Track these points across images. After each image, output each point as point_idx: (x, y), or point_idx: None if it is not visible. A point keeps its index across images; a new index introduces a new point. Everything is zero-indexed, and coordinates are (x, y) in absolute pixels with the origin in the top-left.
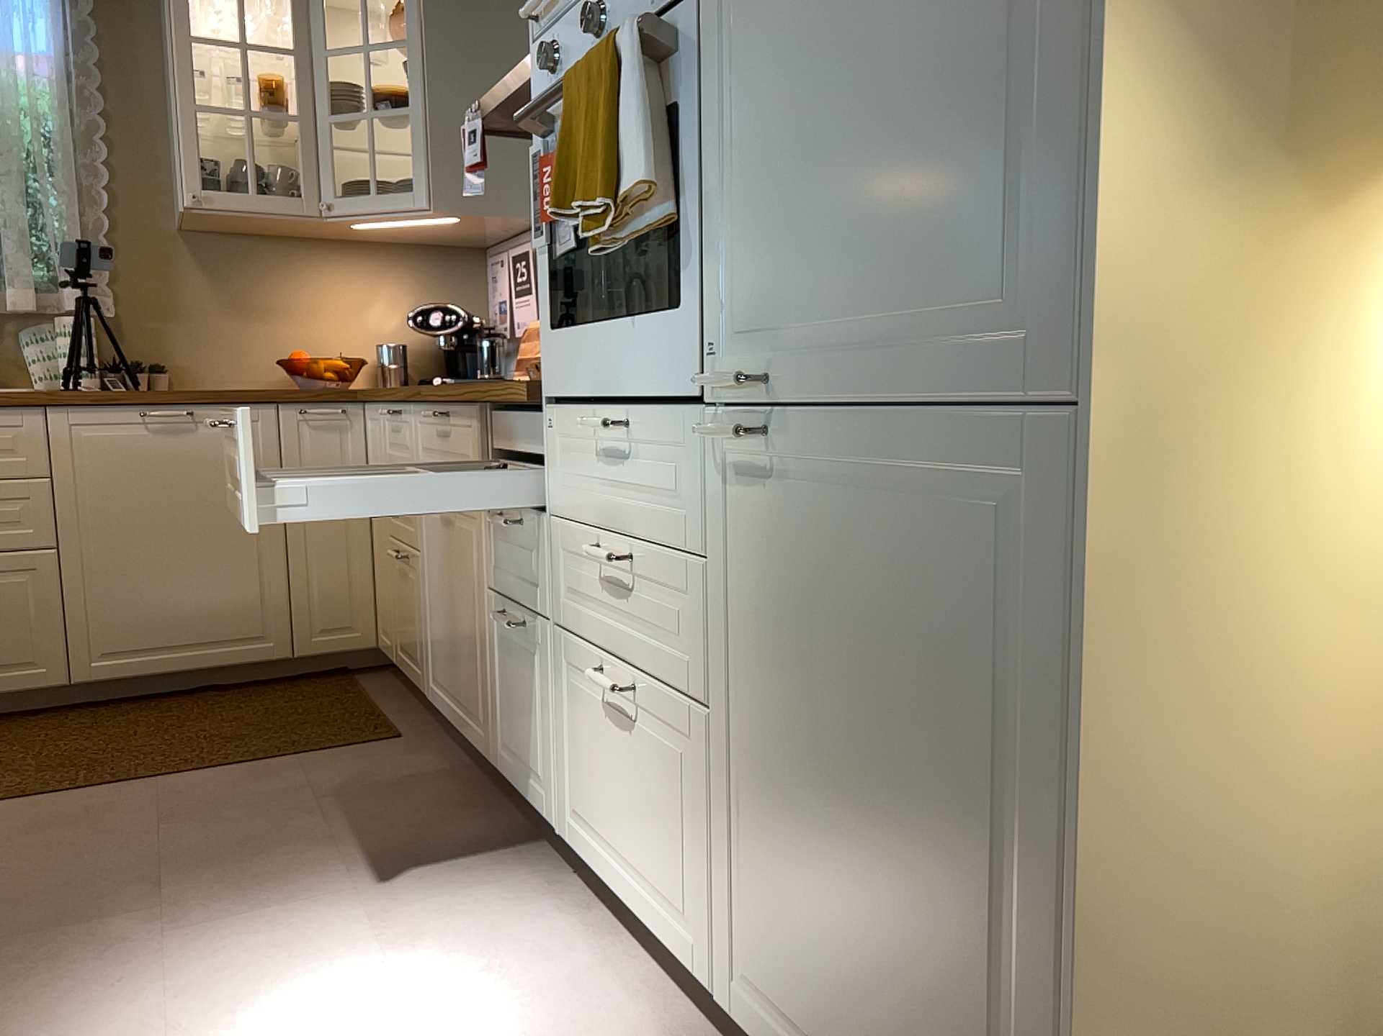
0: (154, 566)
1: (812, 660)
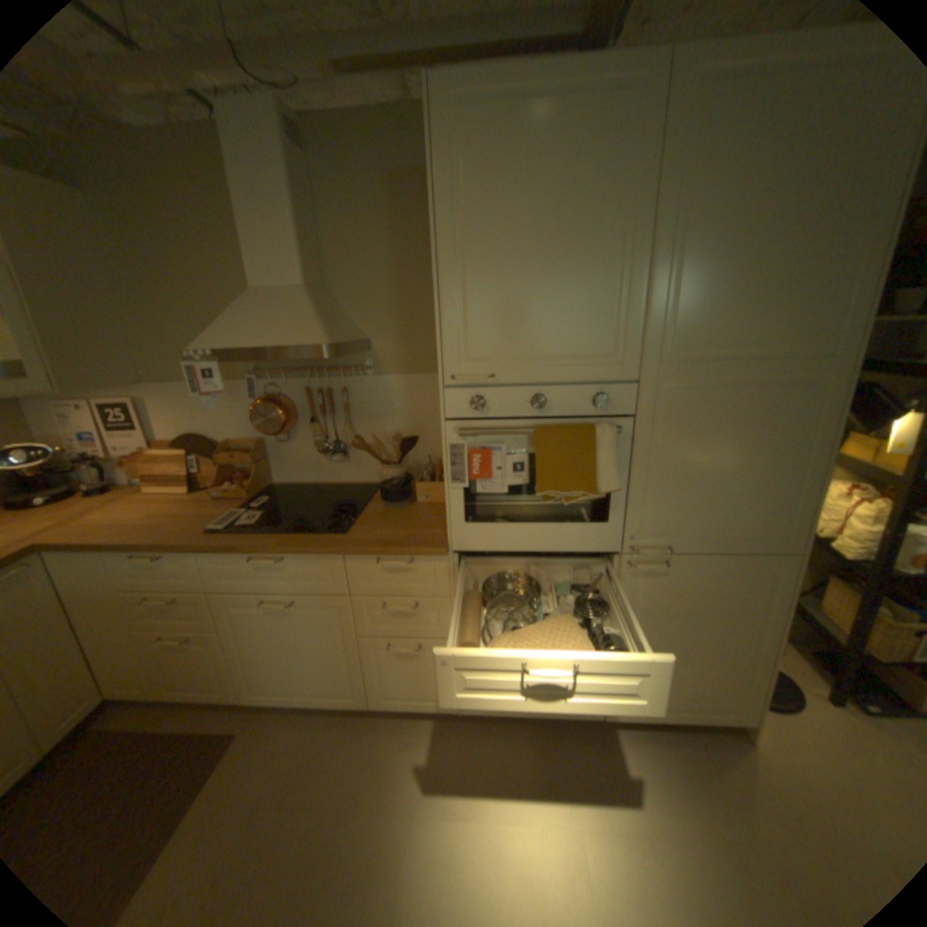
0: None
1: (676, 618)
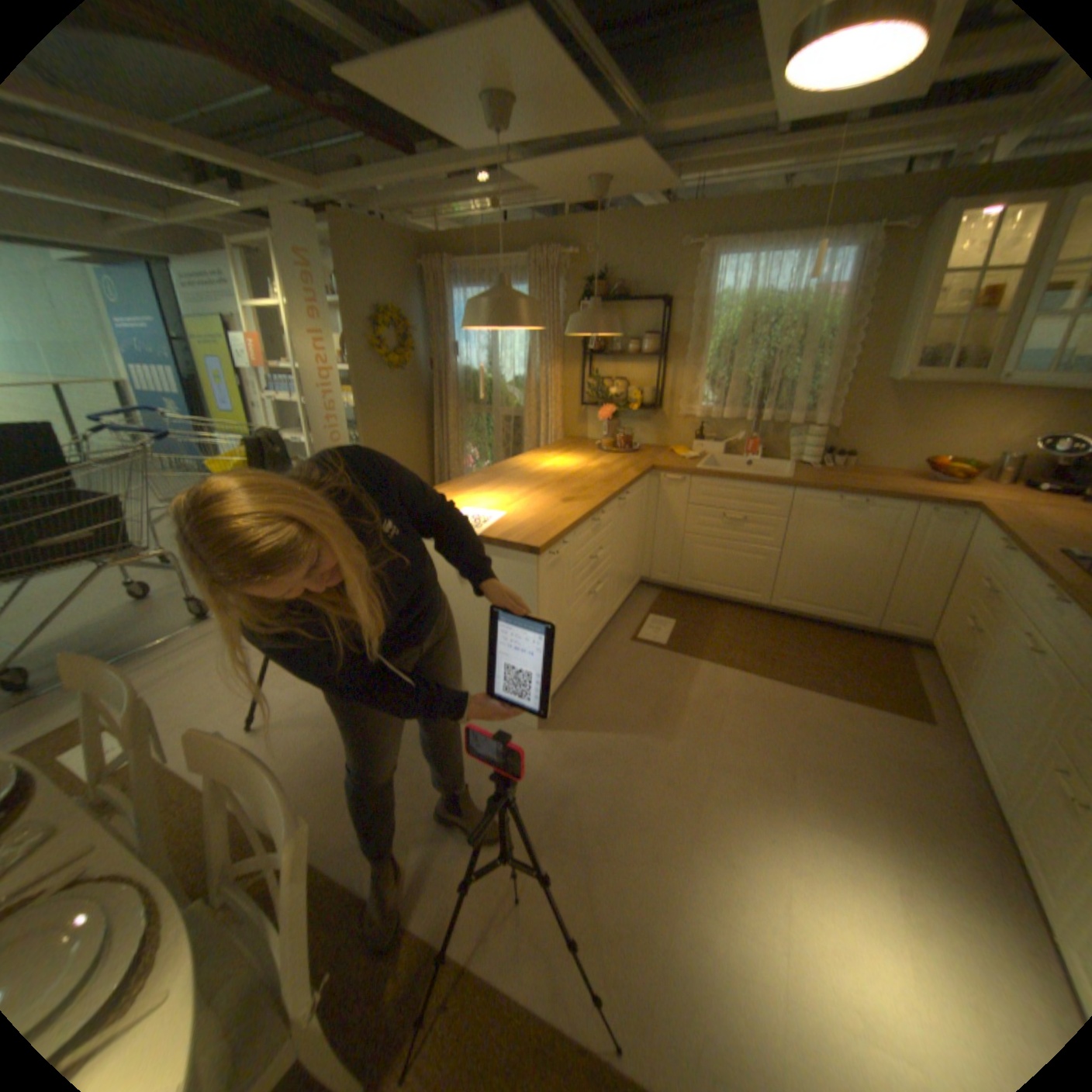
0: (821, 568)
1: None
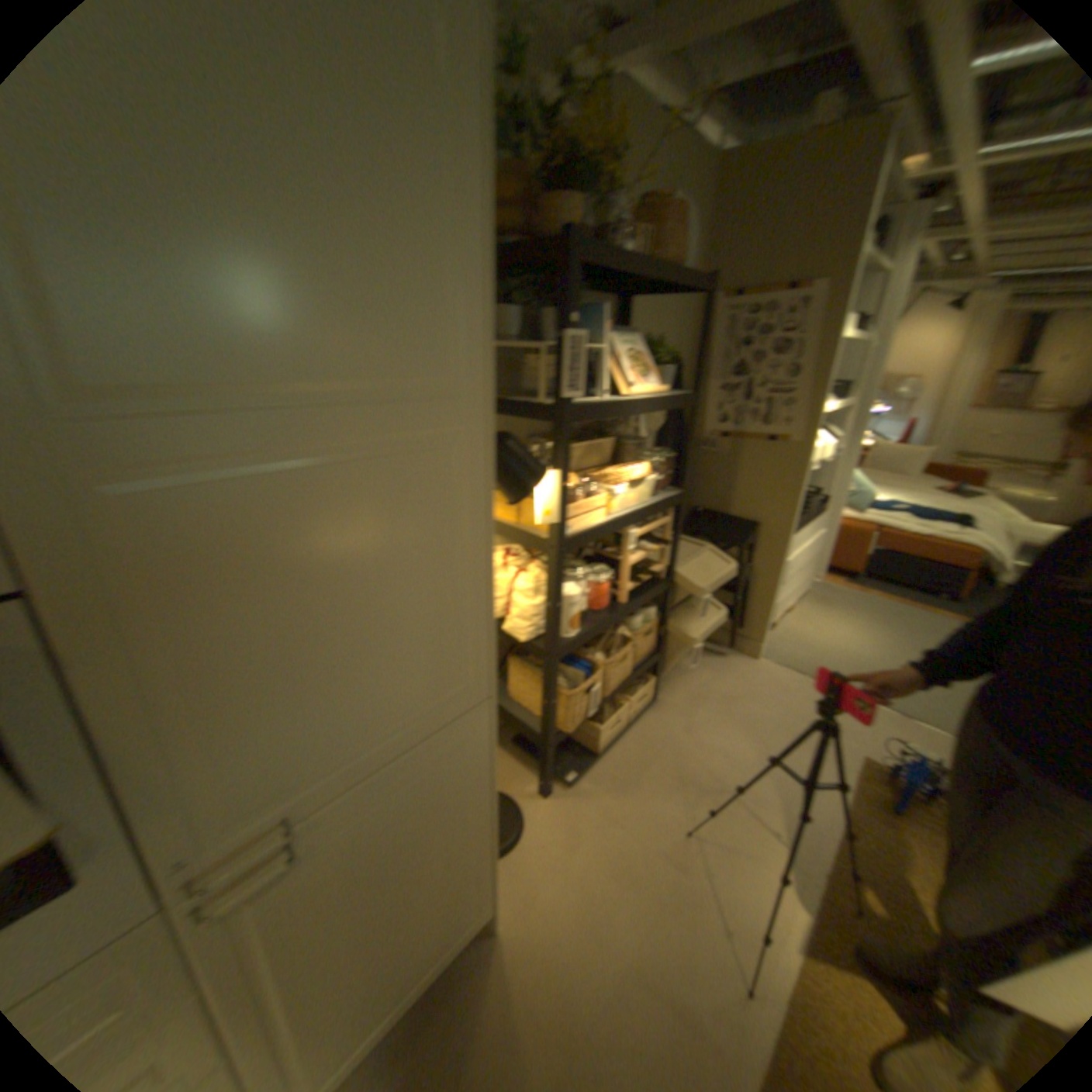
0: None
1: (345, 907)
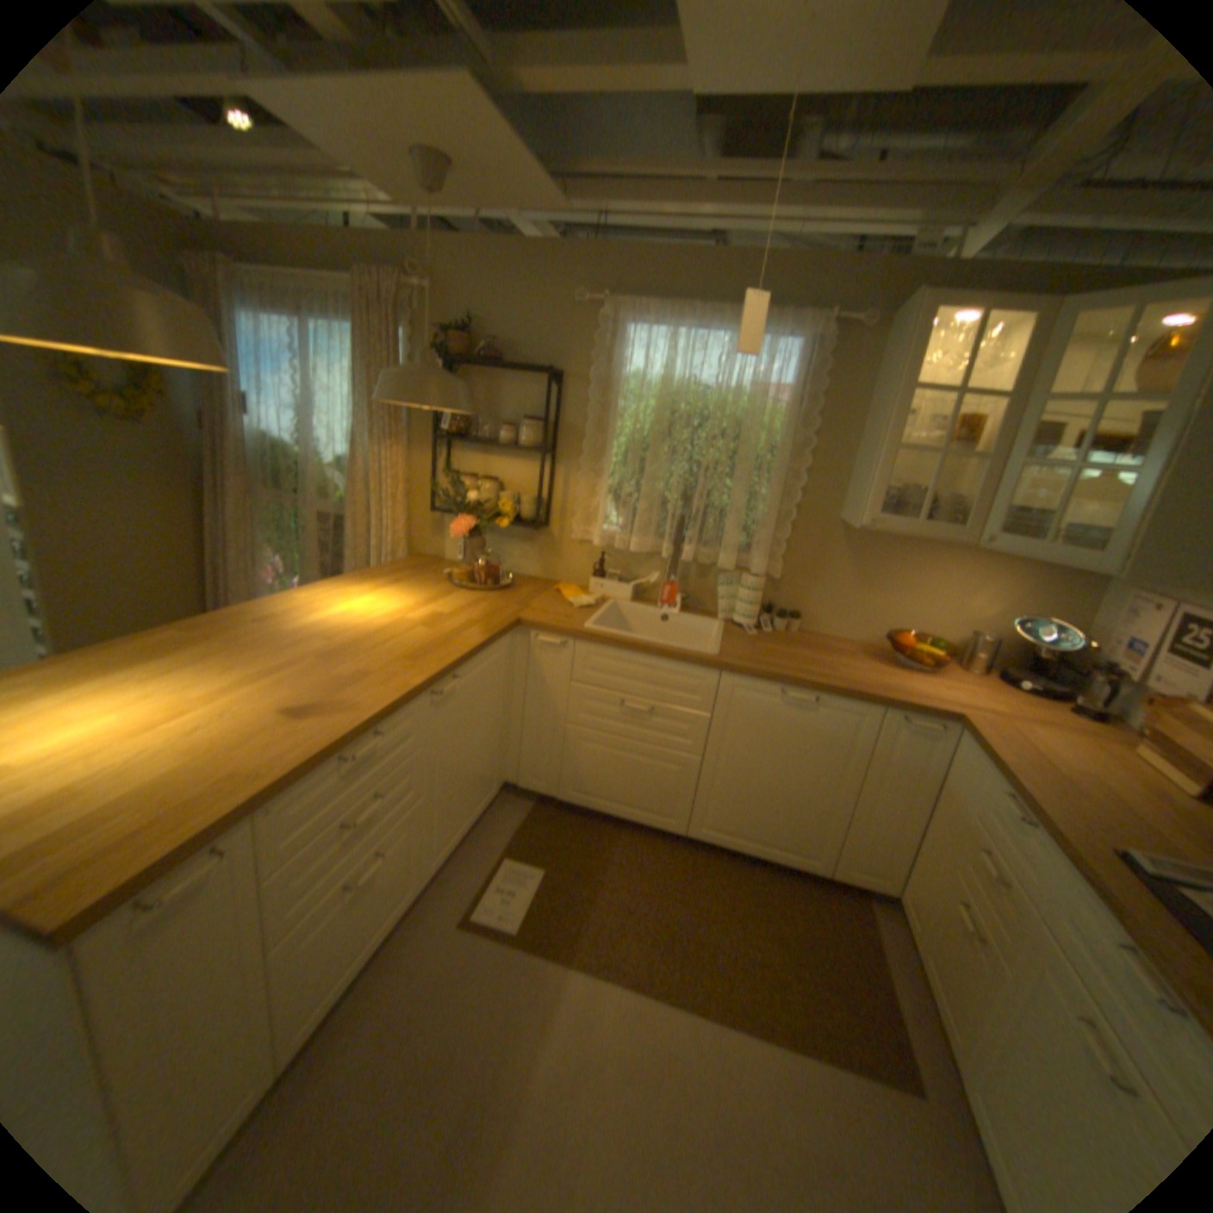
0: (758, 789)
1: None
